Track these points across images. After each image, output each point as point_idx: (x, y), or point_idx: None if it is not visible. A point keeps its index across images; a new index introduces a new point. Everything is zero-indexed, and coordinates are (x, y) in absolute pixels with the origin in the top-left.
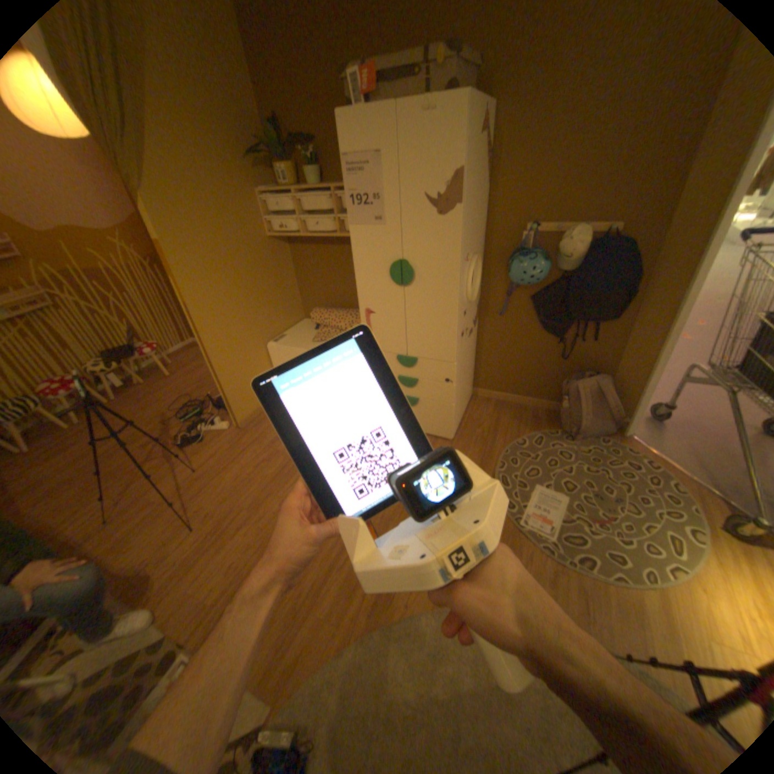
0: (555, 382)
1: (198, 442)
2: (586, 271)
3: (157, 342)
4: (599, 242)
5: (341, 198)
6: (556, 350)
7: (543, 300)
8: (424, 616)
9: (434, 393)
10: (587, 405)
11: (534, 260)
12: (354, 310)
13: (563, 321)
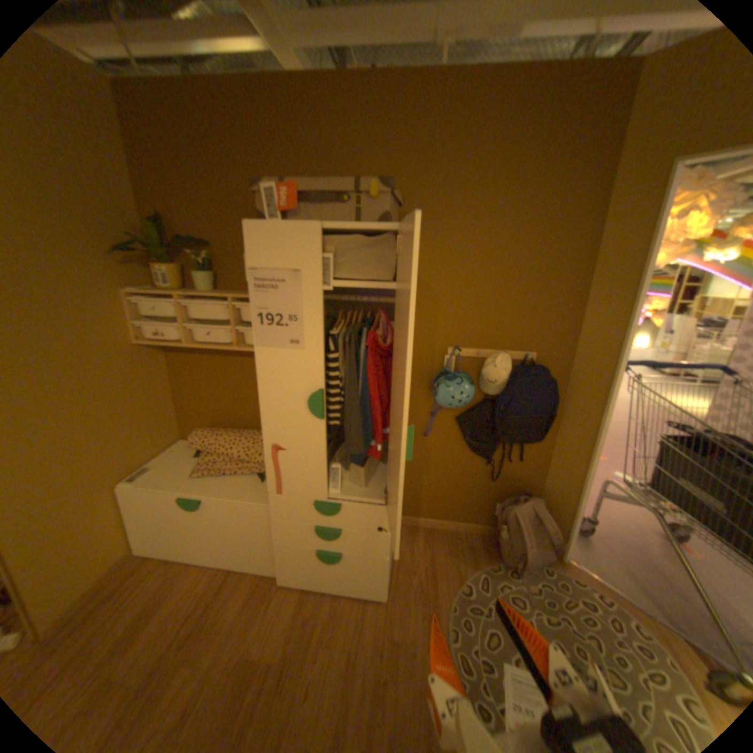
0: (486, 505)
1: None
2: (512, 397)
3: None
4: (520, 369)
5: (241, 308)
6: (485, 471)
7: (470, 422)
8: None
9: (364, 546)
10: (532, 538)
11: (462, 385)
12: (251, 431)
13: (490, 442)
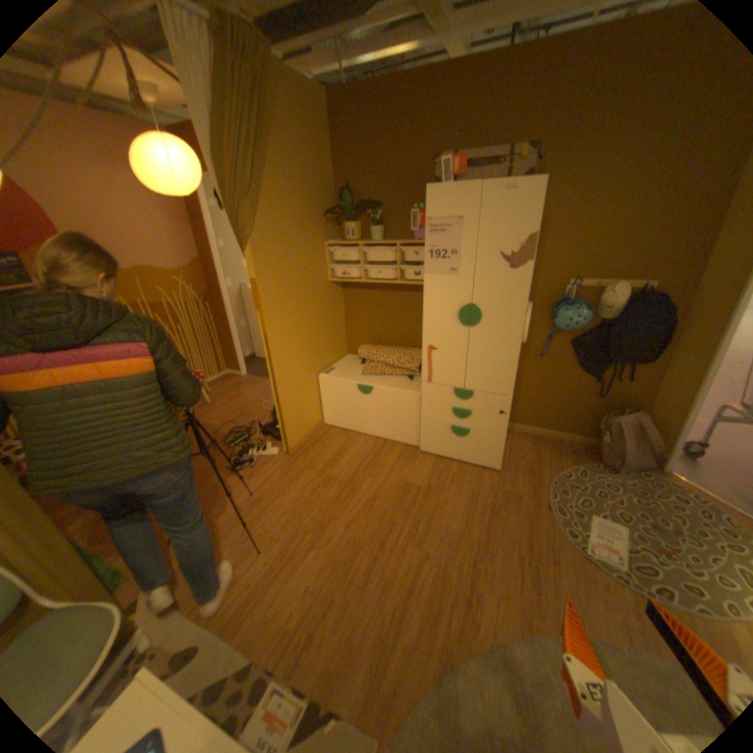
0: (591, 419)
1: (250, 466)
2: (627, 320)
3: (199, 371)
4: (637, 296)
5: (402, 252)
6: (593, 388)
7: (584, 343)
8: (516, 644)
9: (487, 424)
10: (631, 439)
11: (579, 309)
12: (399, 348)
13: (601, 362)
